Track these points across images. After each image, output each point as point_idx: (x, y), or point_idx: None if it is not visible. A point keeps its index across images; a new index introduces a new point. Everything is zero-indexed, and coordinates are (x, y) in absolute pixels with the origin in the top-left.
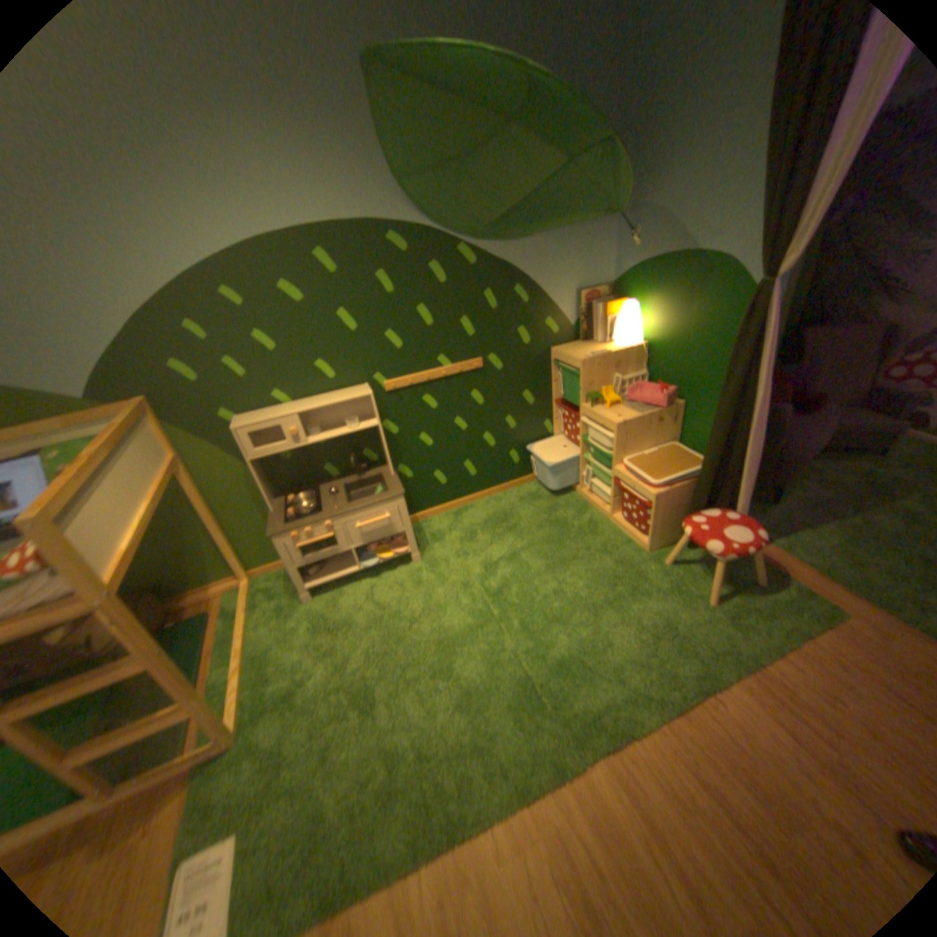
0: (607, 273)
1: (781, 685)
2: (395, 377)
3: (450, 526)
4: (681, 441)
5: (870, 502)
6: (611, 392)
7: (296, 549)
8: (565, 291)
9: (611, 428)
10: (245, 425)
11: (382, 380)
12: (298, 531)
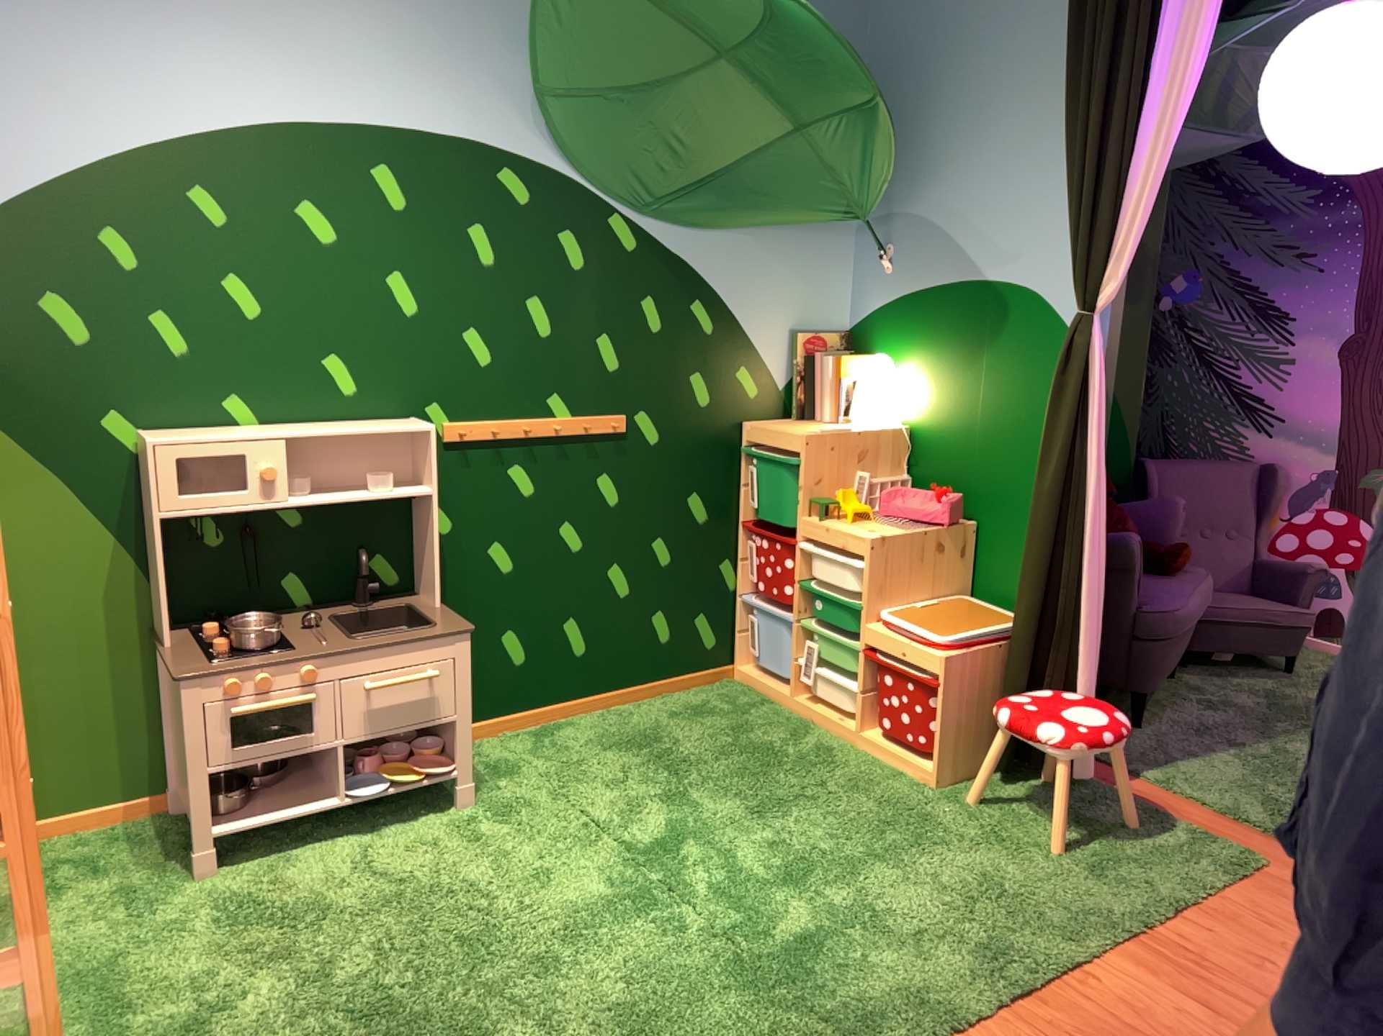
0: (839, 312)
1: (1182, 948)
2: (466, 417)
3: (528, 755)
4: (975, 596)
5: (1277, 725)
6: (854, 497)
7: (222, 725)
8: (773, 326)
9: (862, 548)
10: (174, 441)
11: (441, 418)
12: (241, 678)
